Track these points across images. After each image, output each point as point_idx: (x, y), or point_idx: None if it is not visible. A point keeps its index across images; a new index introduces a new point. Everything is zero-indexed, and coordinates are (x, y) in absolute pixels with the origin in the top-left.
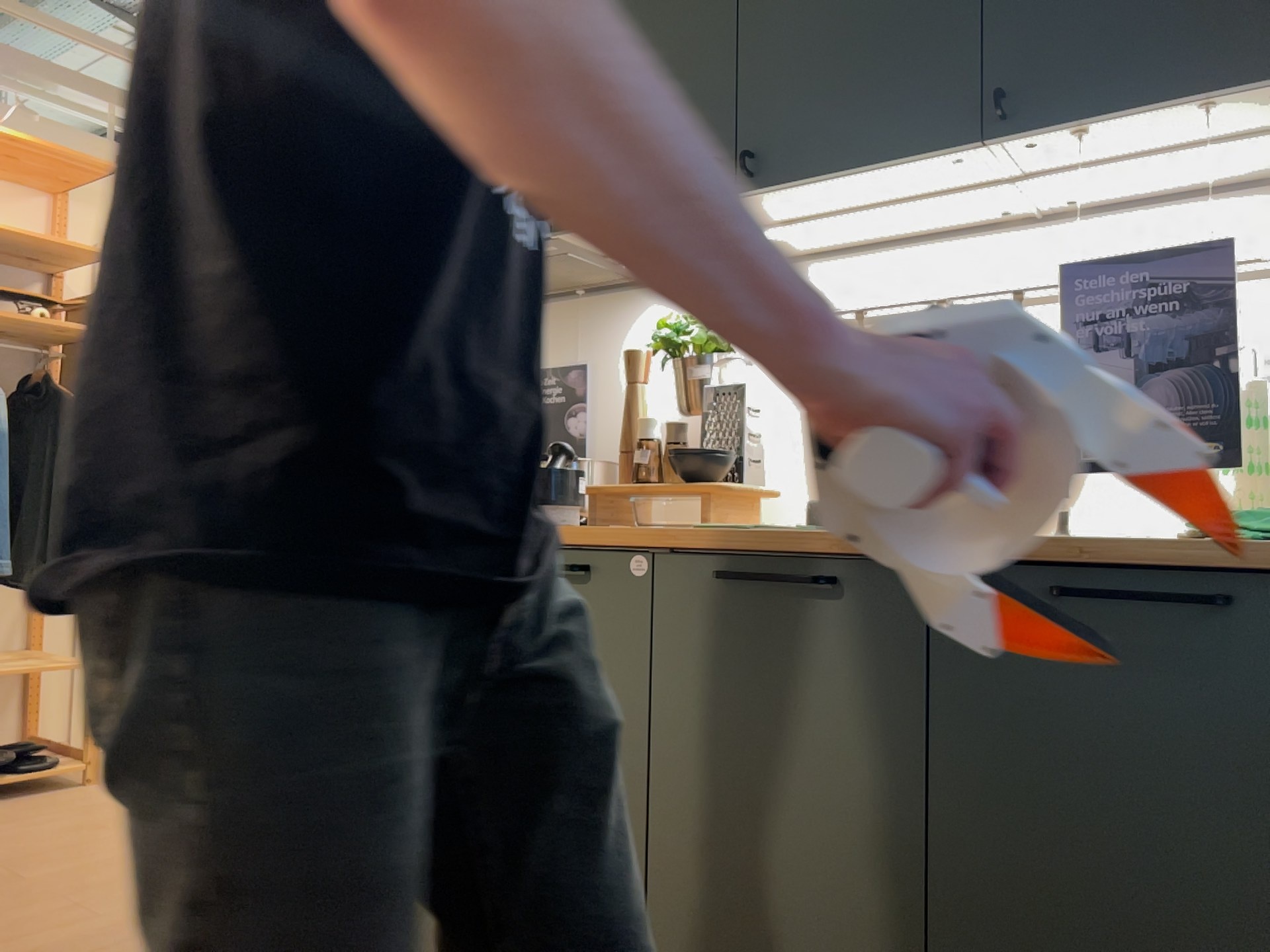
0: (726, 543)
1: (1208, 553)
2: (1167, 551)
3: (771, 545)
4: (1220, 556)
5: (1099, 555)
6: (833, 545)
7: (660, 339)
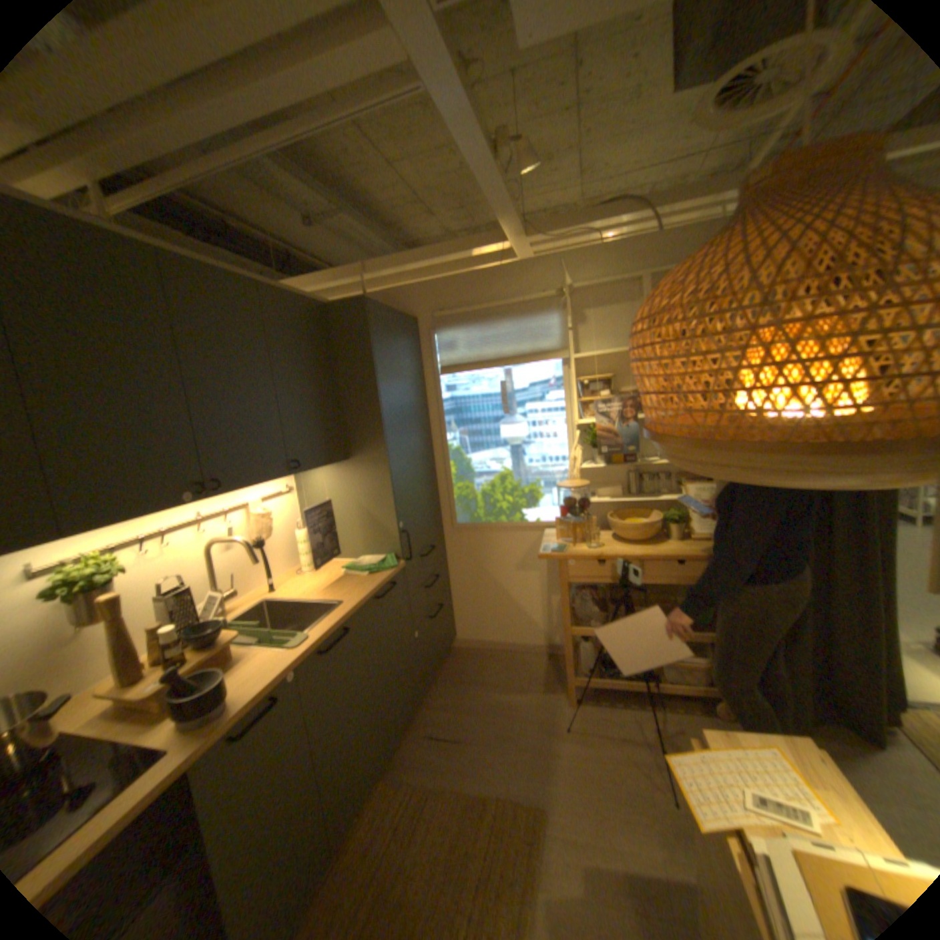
0: (320, 642)
1: (391, 577)
2: (381, 580)
3: (324, 633)
4: (387, 577)
5: (380, 587)
6: (343, 620)
7: (80, 585)
